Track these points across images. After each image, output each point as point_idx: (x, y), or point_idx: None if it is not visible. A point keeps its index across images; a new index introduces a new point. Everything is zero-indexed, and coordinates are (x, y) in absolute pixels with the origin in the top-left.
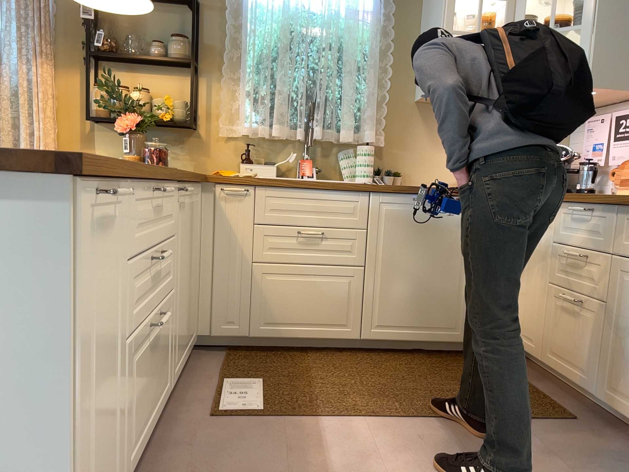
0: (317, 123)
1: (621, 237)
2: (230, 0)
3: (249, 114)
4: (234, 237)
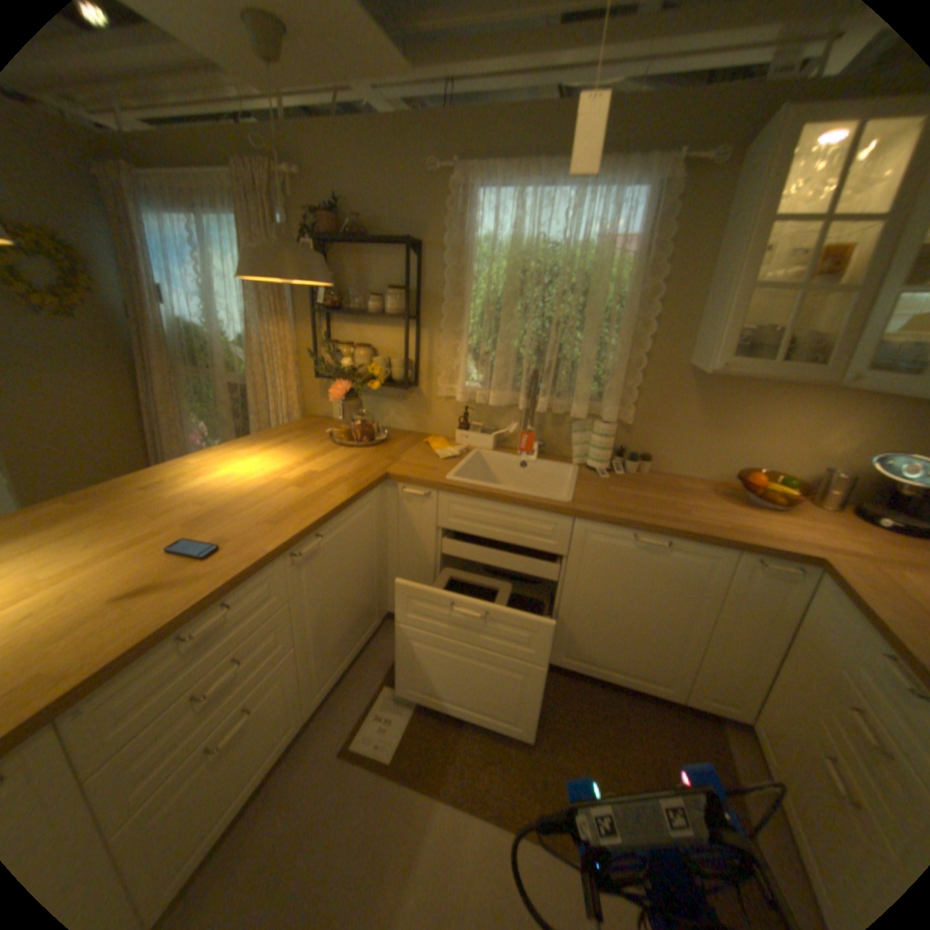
0: (544, 393)
1: None
2: (449, 236)
3: (469, 374)
4: (418, 537)
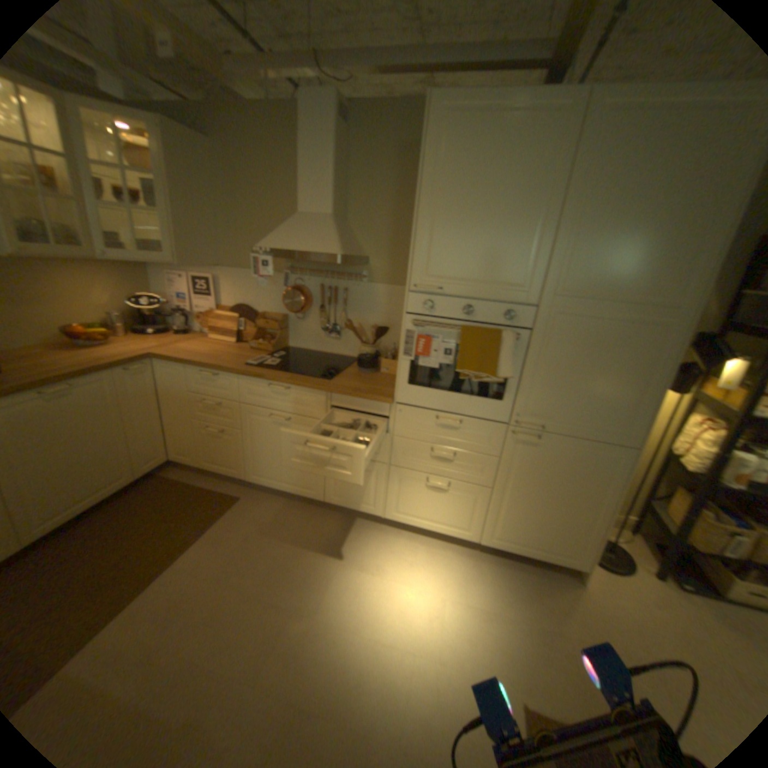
0: None
1: (241, 393)
2: None
3: None
4: None
